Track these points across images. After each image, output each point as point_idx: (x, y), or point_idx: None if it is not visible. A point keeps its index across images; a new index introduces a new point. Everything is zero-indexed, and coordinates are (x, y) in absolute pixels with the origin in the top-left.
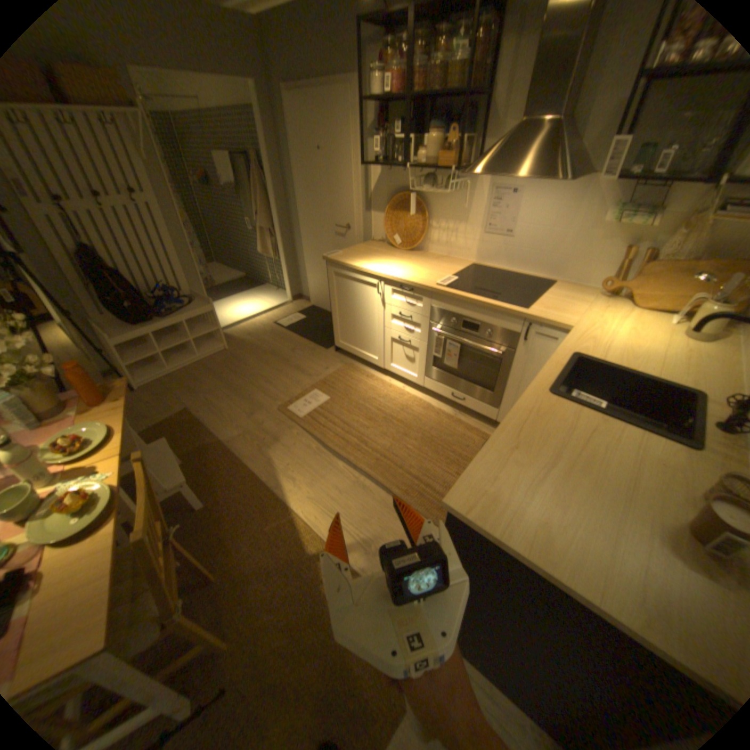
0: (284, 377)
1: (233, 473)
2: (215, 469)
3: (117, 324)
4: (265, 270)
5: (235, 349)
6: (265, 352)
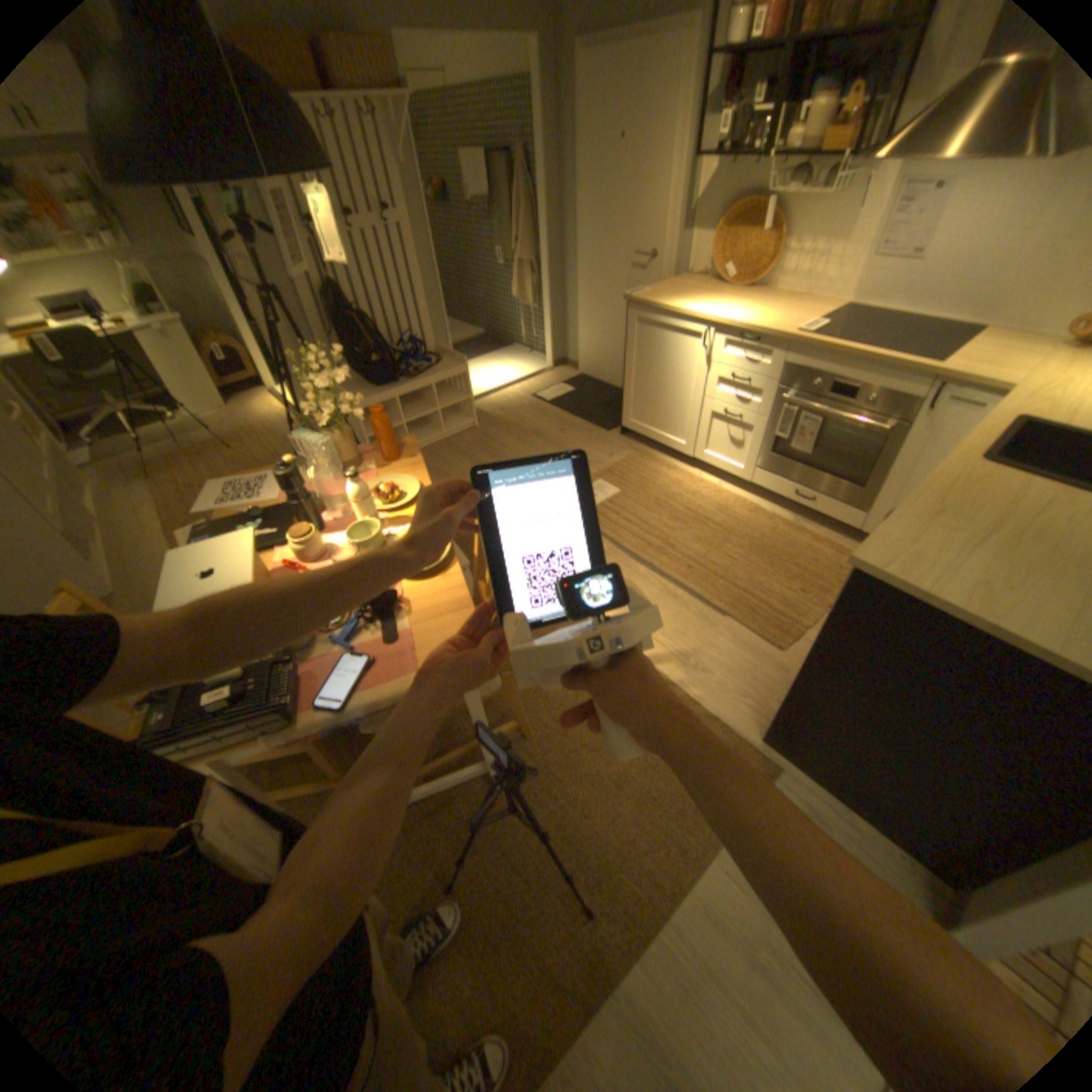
0: None
1: None
2: None
3: (358, 384)
4: (515, 324)
5: (487, 426)
6: (526, 431)
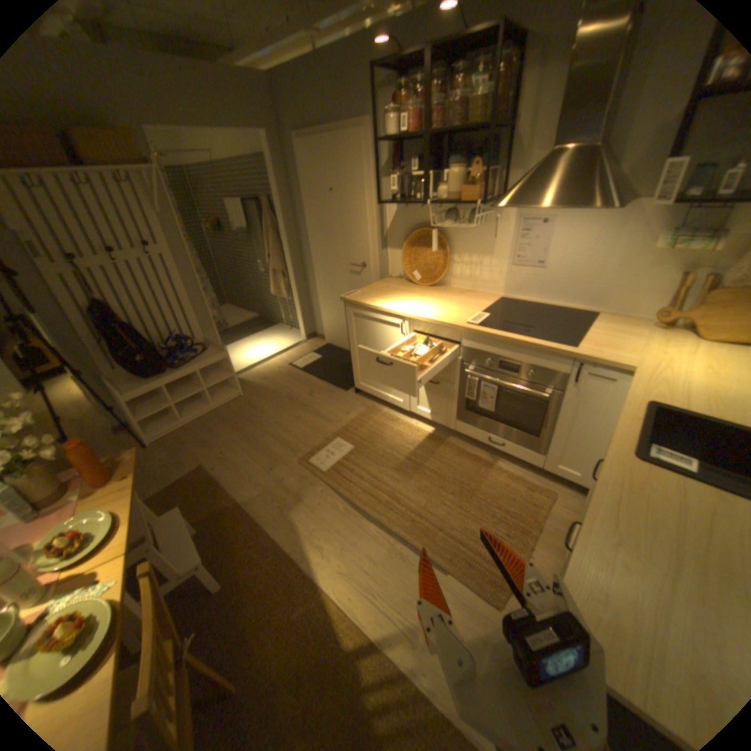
0: (304, 424)
1: (253, 542)
2: (233, 537)
3: (131, 376)
4: (279, 309)
5: (251, 394)
6: (283, 396)
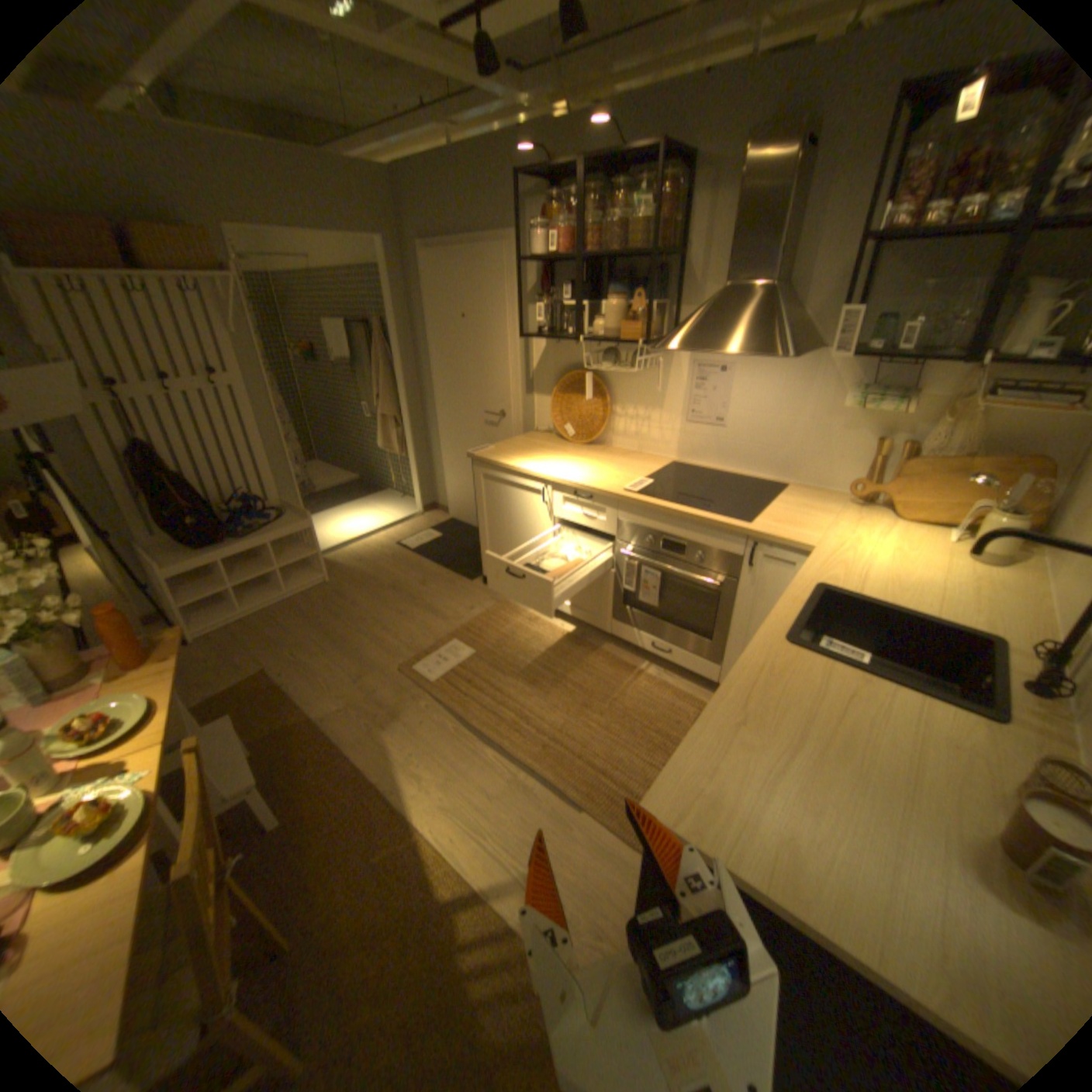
0: (409, 622)
1: (327, 769)
2: (300, 762)
3: (174, 548)
4: (387, 470)
5: (340, 581)
6: (383, 585)
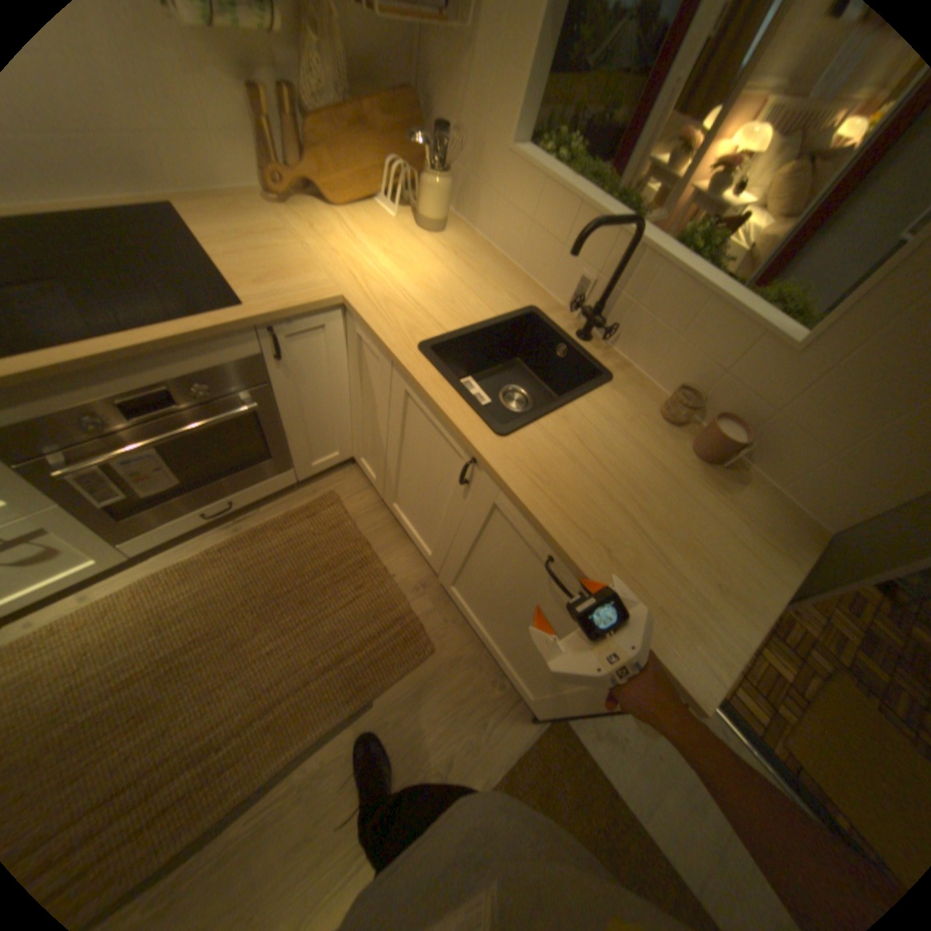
0: None
1: None
2: None
3: None
4: None
5: None
6: None
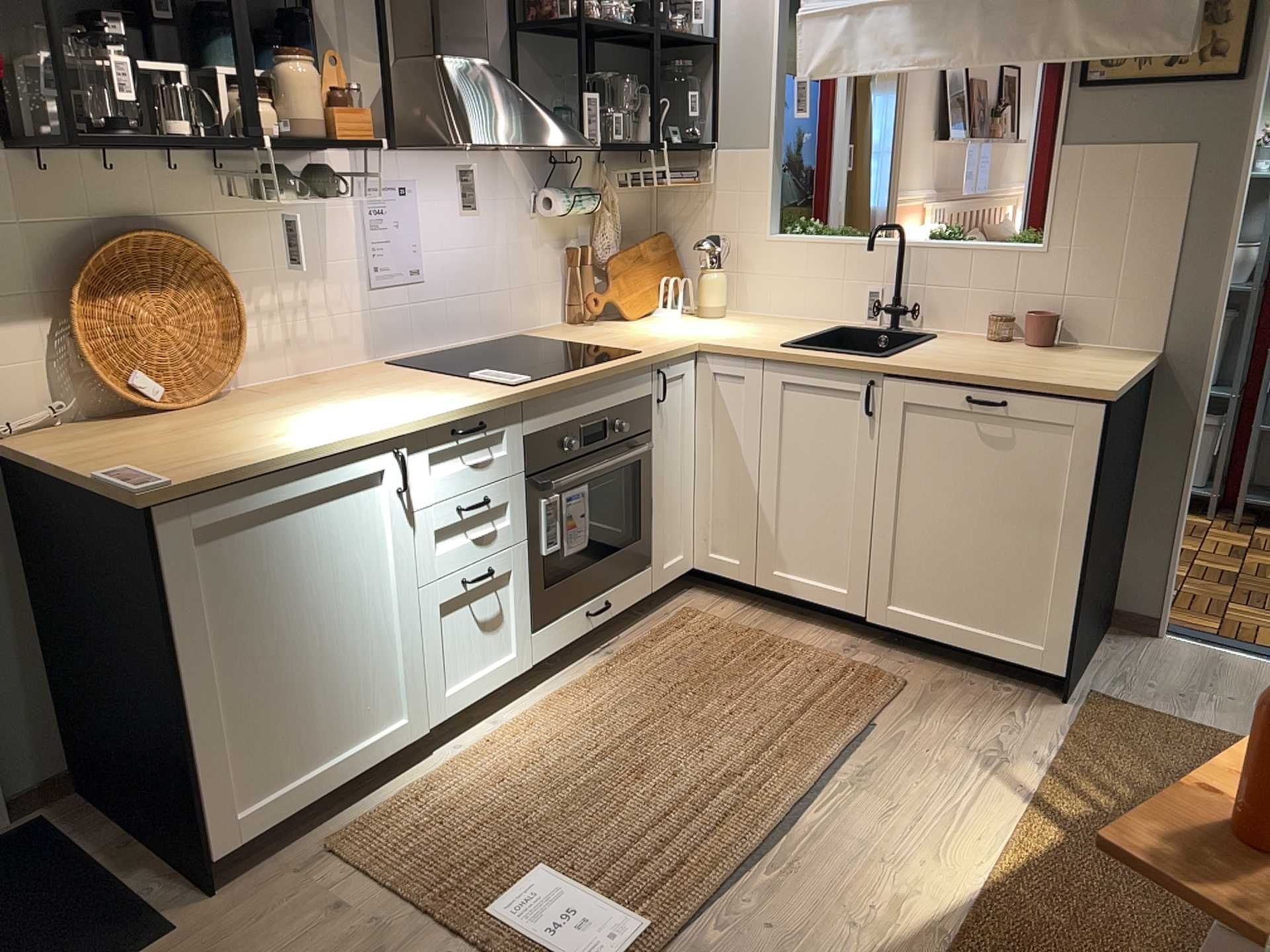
0: None
1: None
2: None
3: None
4: None
5: None
6: None
